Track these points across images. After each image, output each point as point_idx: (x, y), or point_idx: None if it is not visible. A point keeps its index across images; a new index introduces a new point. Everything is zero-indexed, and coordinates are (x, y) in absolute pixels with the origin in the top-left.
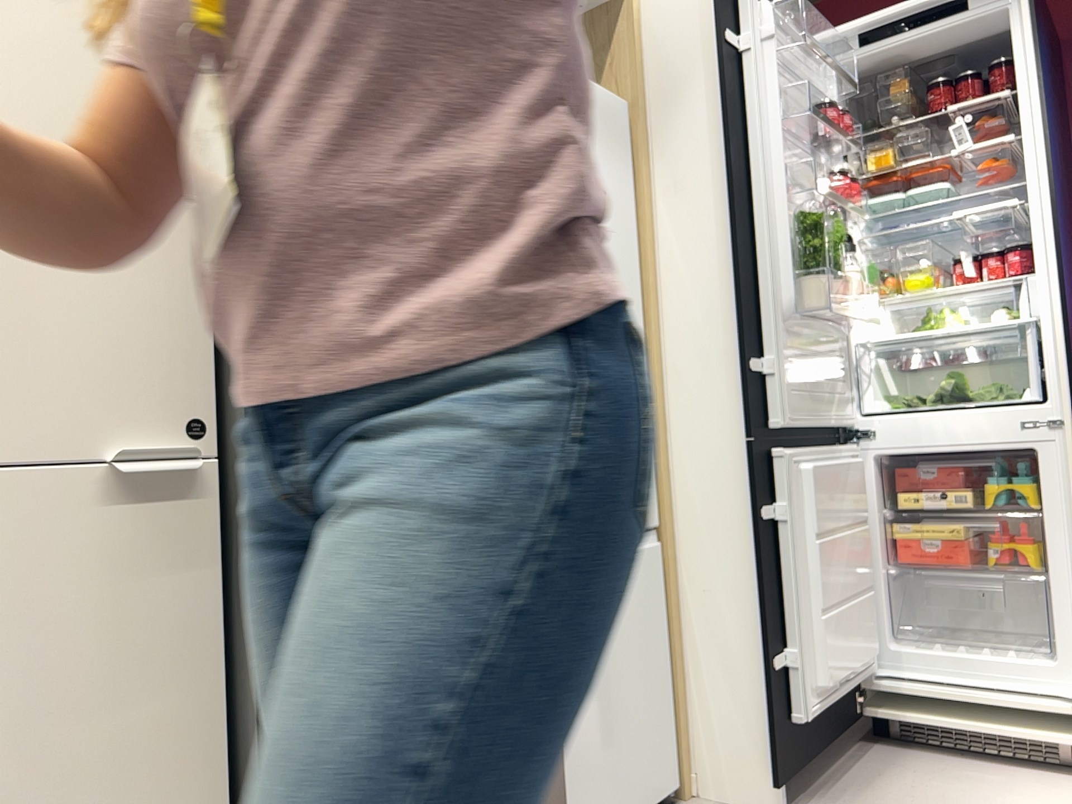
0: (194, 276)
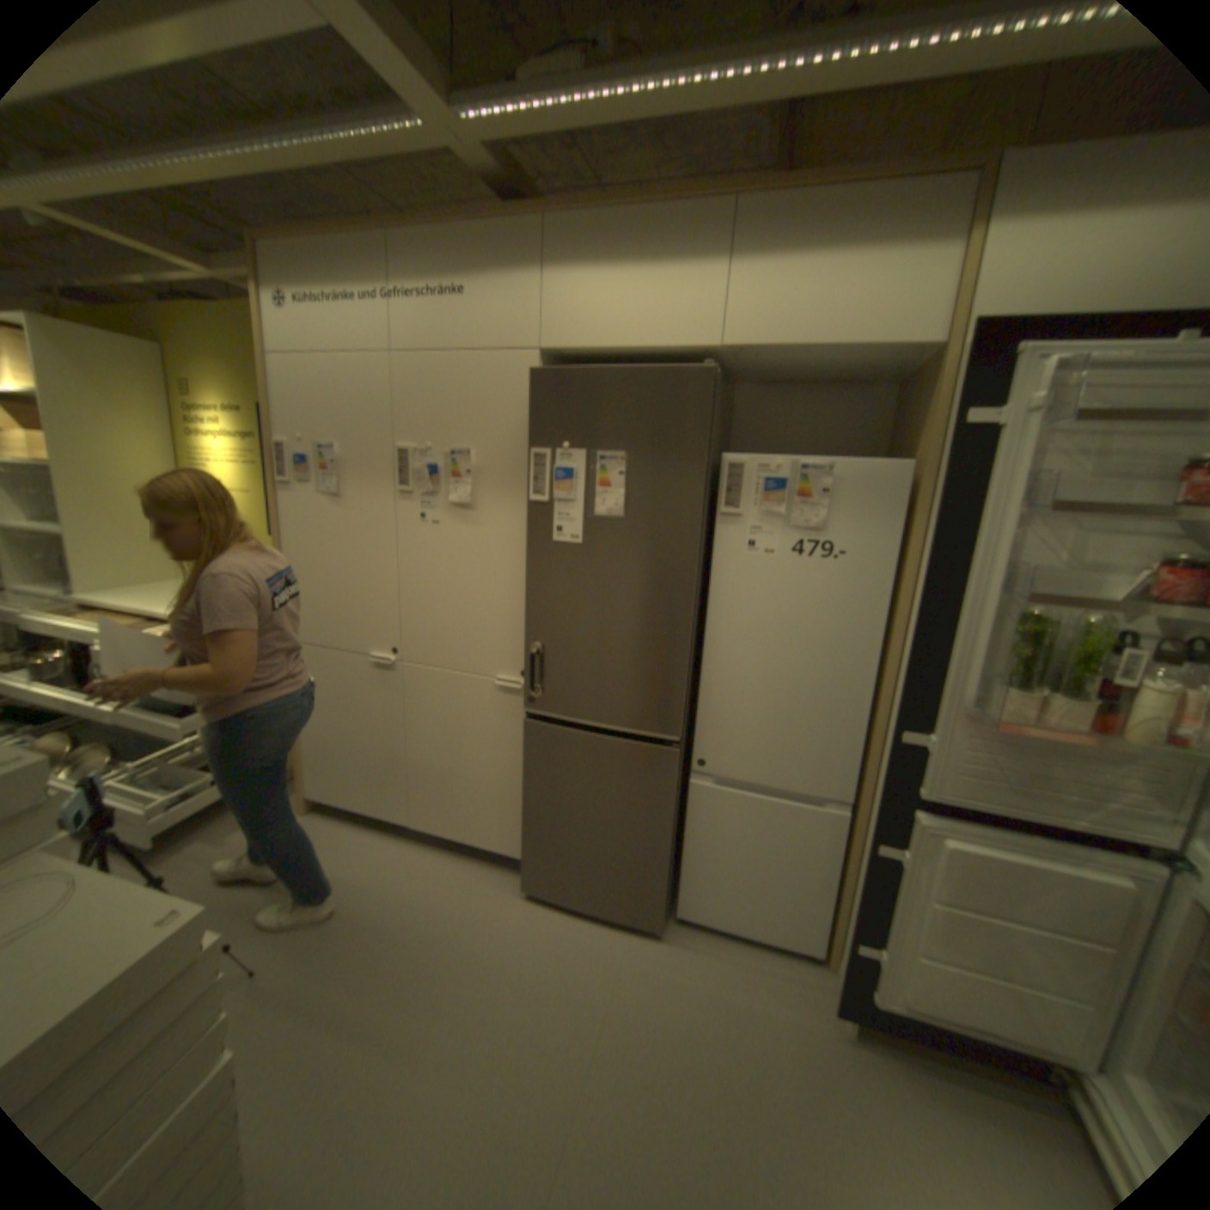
0: (527, 619)
